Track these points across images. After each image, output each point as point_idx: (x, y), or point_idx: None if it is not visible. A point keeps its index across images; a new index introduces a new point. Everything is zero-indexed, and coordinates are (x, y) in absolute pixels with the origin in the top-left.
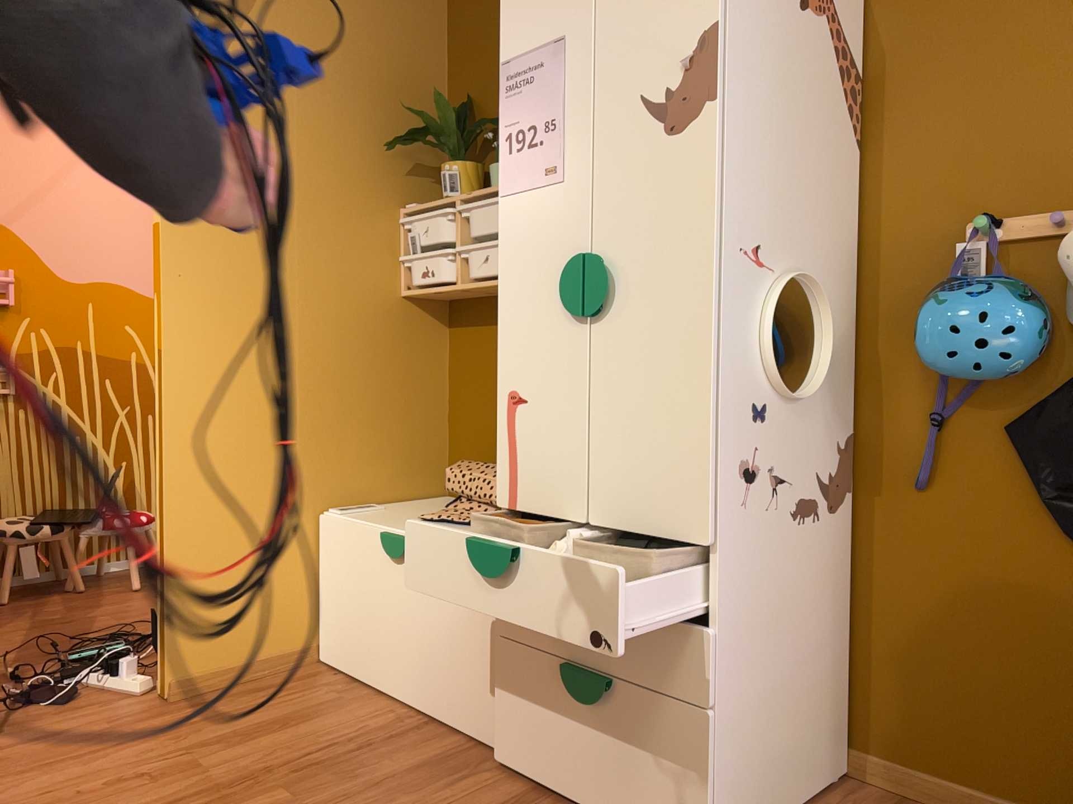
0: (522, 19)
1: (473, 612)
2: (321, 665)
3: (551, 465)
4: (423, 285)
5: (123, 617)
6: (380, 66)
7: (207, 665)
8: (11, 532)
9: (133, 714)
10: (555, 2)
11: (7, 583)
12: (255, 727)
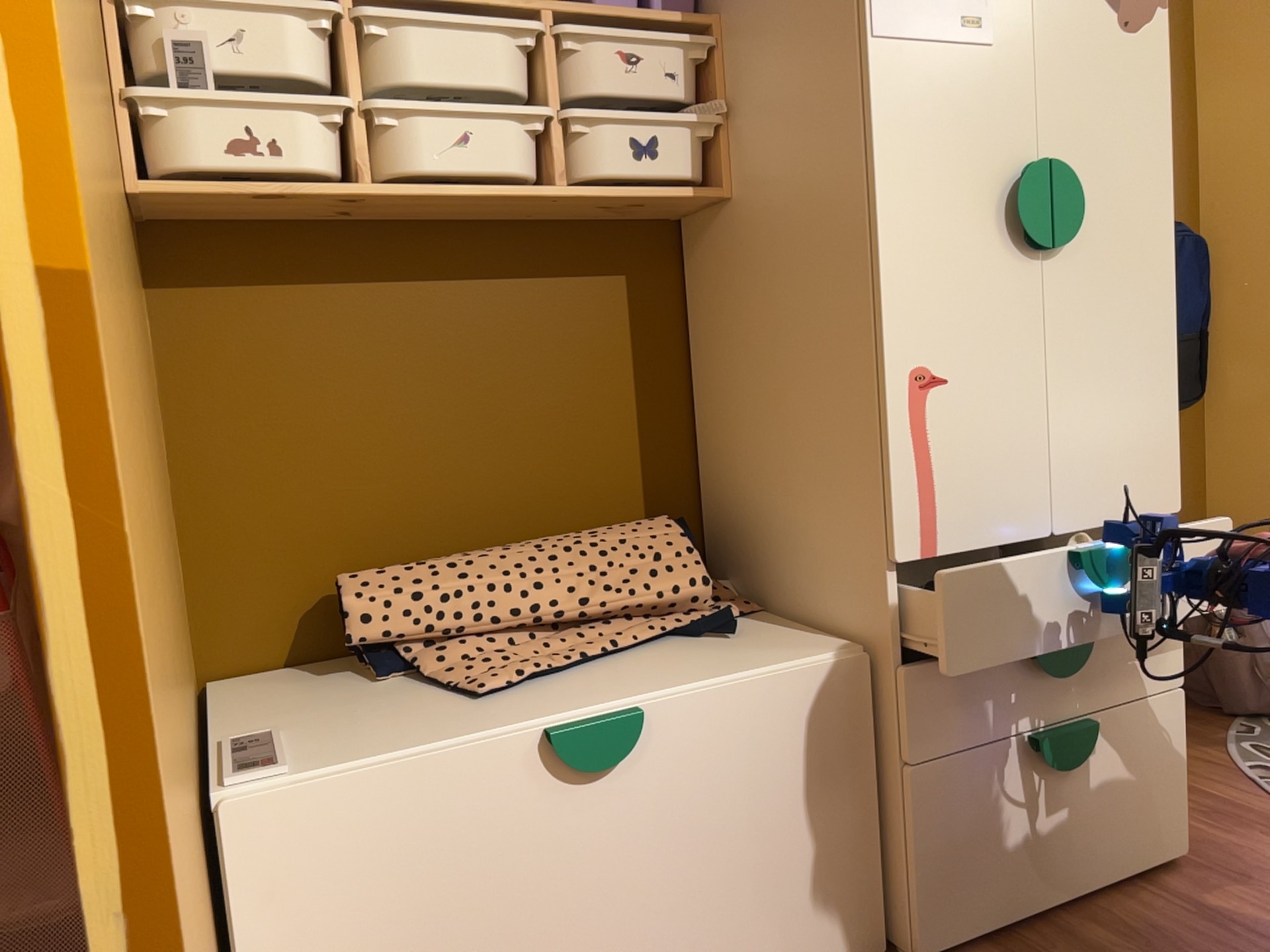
0: None
1: (814, 768)
2: None
3: (996, 470)
4: (230, 177)
5: None
6: None
7: None
8: None
9: None
10: None
11: None
12: None
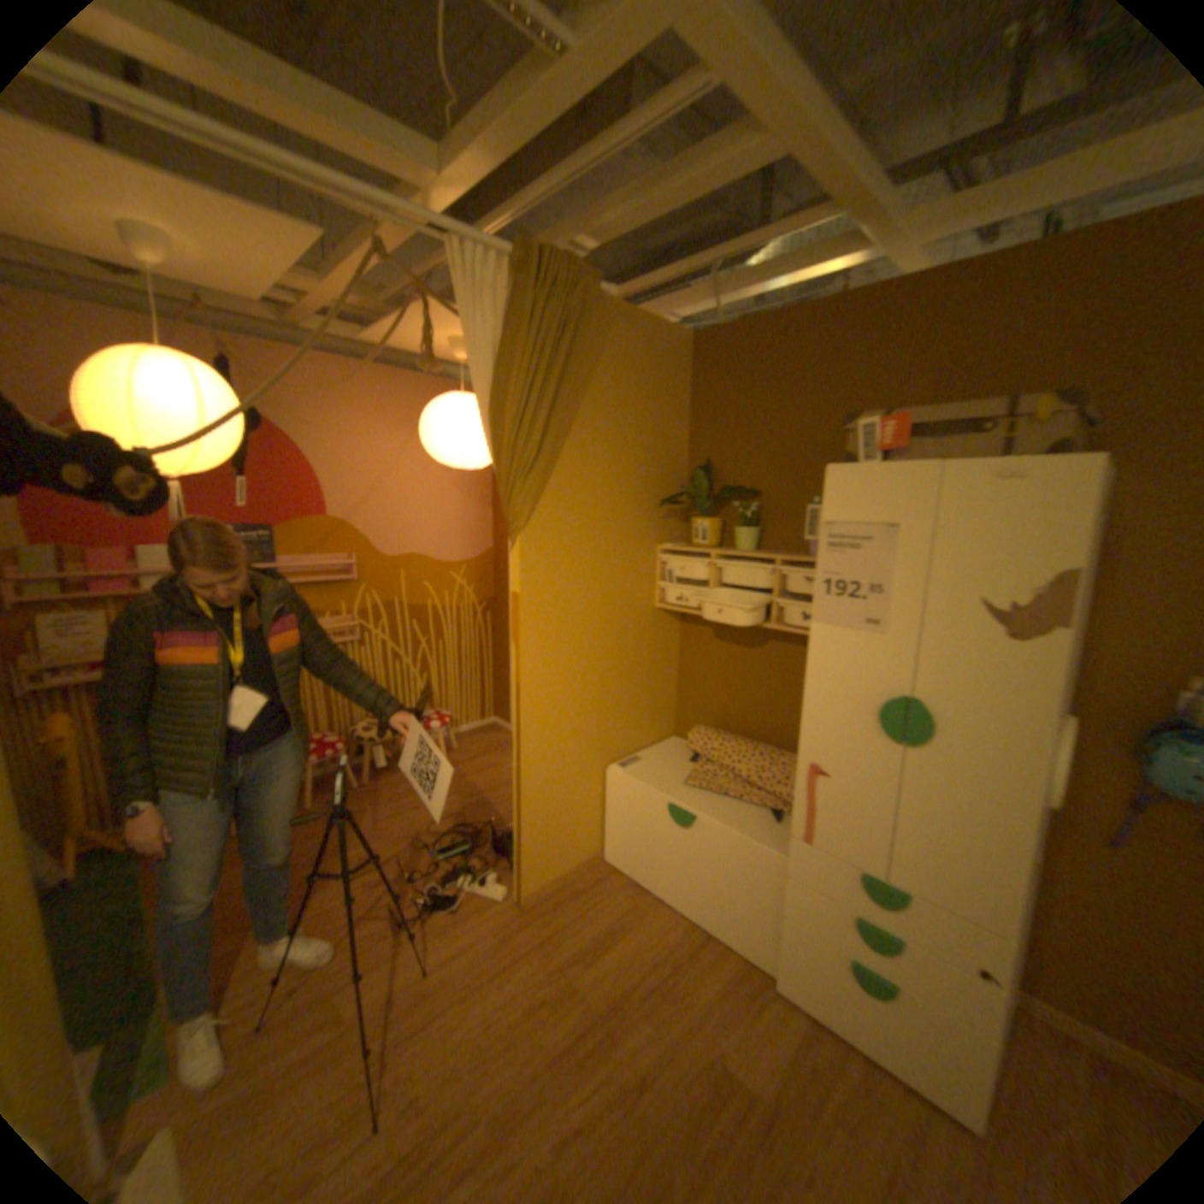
0: (850, 493)
1: (756, 884)
2: (609, 865)
3: (852, 829)
4: (677, 606)
5: (454, 805)
6: (649, 442)
7: (546, 881)
8: (369, 740)
9: (509, 926)
10: (889, 492)
11: (368, 774)
12: (597, 942)
